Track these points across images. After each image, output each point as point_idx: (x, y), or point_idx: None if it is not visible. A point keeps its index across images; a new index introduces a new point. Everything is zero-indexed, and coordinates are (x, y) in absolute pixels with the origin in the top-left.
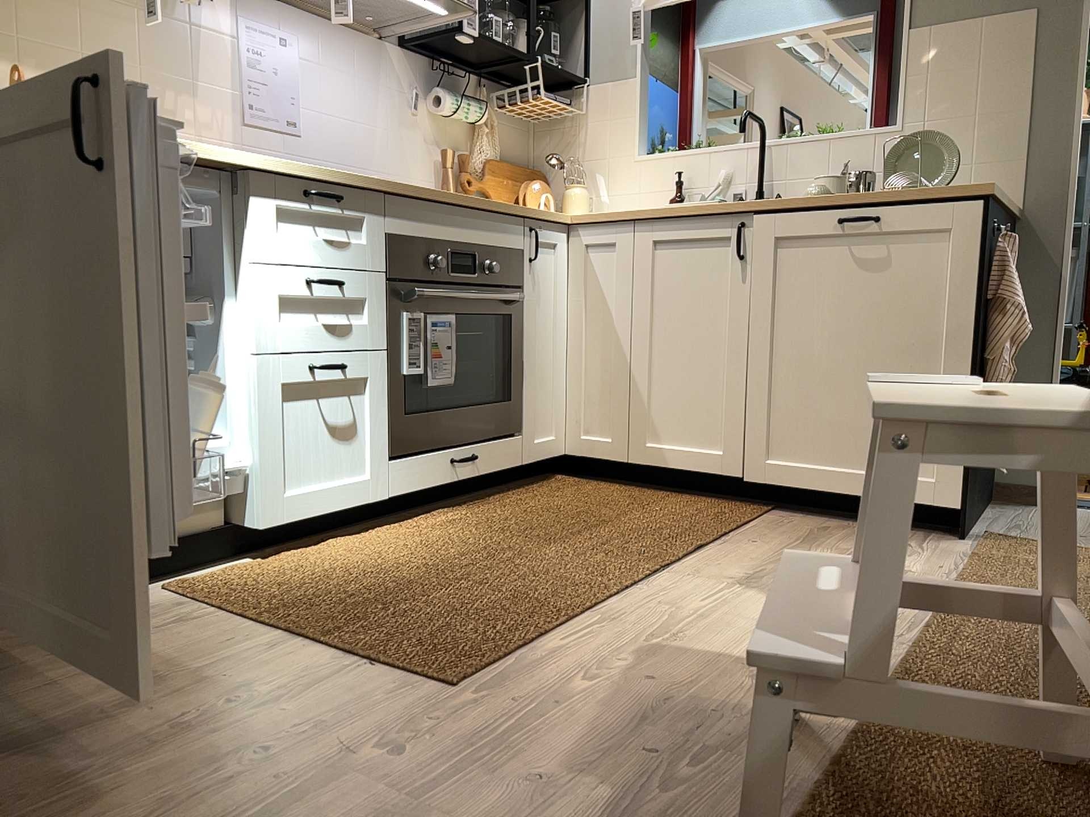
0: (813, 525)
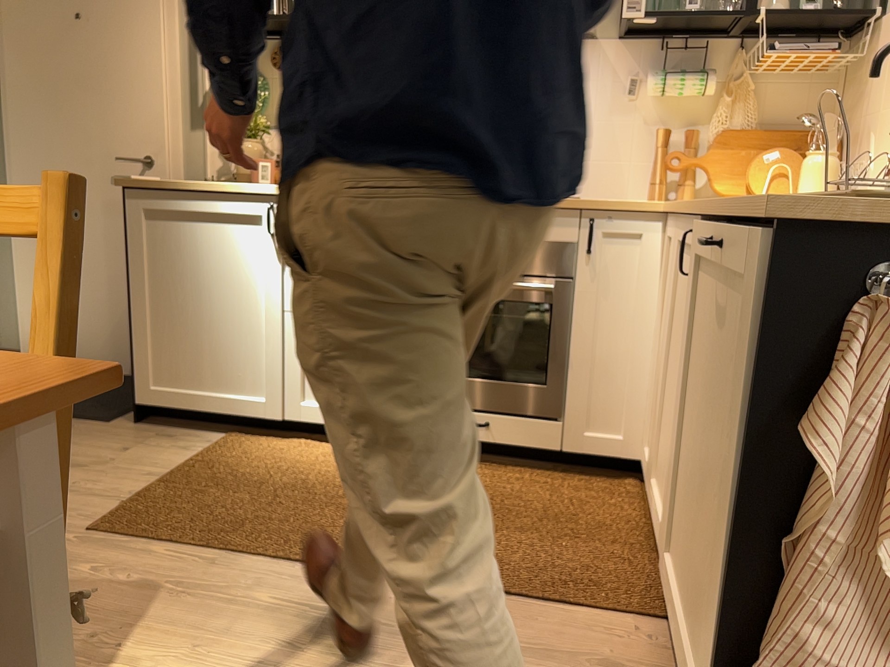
0: (612, 665)
